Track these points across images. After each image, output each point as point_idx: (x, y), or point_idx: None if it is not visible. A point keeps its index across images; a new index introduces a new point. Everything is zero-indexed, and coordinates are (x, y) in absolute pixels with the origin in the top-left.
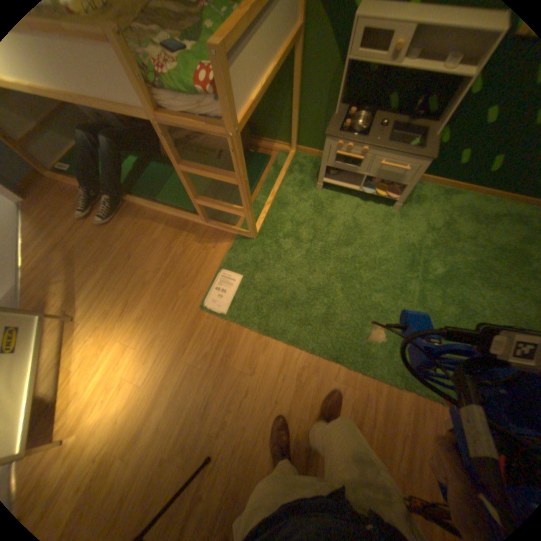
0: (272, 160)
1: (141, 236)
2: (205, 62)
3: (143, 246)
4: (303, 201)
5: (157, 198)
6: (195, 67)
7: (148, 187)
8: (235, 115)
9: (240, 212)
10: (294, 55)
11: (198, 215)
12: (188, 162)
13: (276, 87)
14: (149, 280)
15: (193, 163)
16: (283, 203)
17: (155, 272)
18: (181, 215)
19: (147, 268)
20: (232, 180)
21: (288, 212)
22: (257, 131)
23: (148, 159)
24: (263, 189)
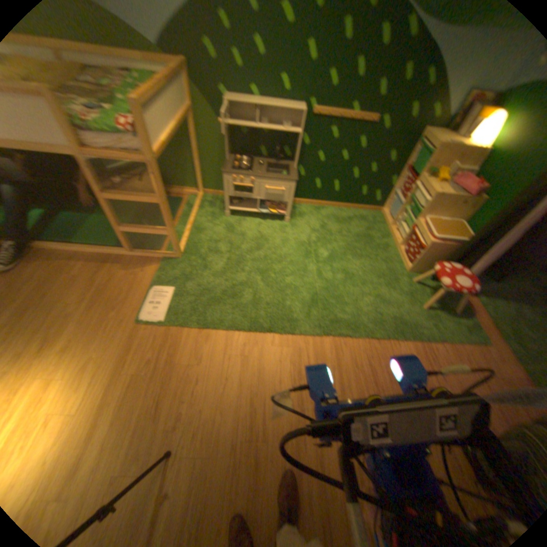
0: (183, 201)
1: (54, 275)
2: (121, 112)
3: (58, 284)
4: (216, 225)
5: (70, 240)
6: (113, 115)
7: (58, 232)
8: (149, 146)
9: (162, 231)
10: (186, 123)
11: (119, 248)
12: (109, 190)
13: (177, 145)
14: (70, 311)
15: (114, 191)
16: (199, 228)
17: (76, 303)
18: (100, 250)
19: (66, 302)
20: (151, 200)
21: (205, 234)
22: (165, 180)
23: (54, 210)
24: (179, 221)
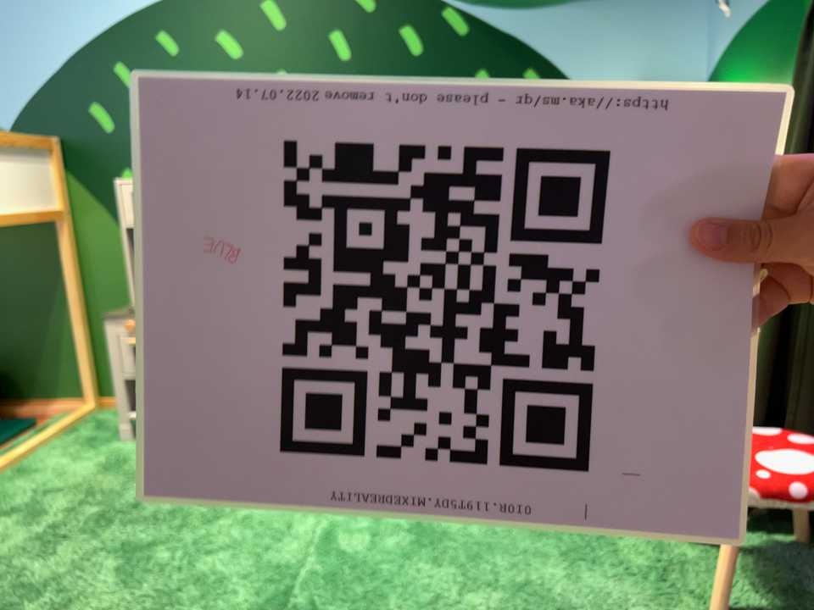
0: (38, 427)
1: None
2: None
3: None
4: (80, 462)
5: None
6: None
7: None
8: None
9: None
10: (61, 250)
11: None
12: None
13: (41, 300)
14: None
15: None
16: (29, 471)
17: None
18: None
19: None
20: None
21: (33, 481)
22: (14, 387)
23: None
24: None
